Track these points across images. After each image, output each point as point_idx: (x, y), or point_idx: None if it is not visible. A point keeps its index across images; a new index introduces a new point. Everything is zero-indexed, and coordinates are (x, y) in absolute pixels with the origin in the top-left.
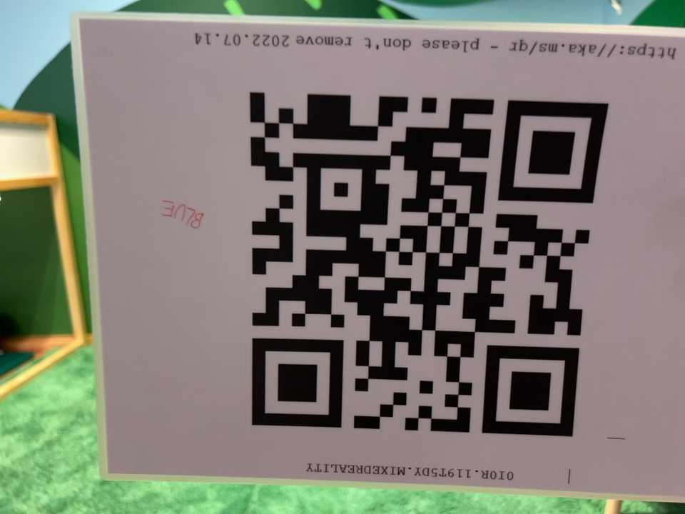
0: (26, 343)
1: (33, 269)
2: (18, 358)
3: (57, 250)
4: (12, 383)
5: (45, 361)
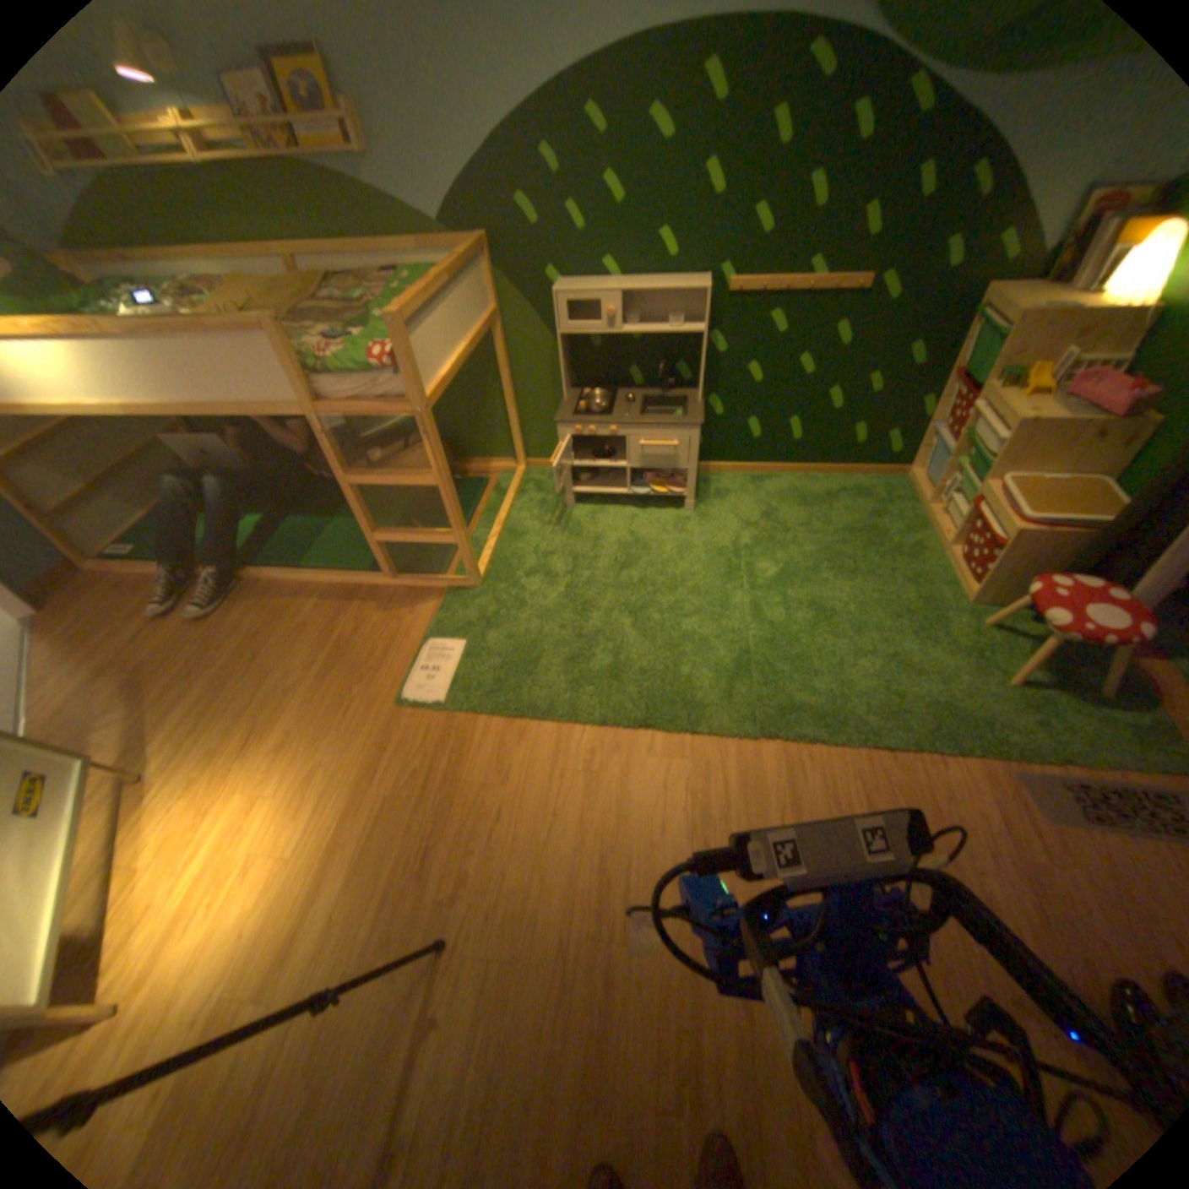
0: (479, 466)
1: (478, 400)
2: (479, 482)
3: (504, 386)
4: (503, 518)
5: (509, 489)
